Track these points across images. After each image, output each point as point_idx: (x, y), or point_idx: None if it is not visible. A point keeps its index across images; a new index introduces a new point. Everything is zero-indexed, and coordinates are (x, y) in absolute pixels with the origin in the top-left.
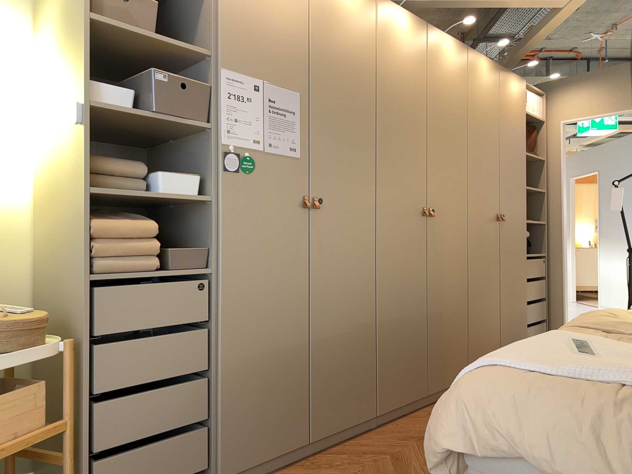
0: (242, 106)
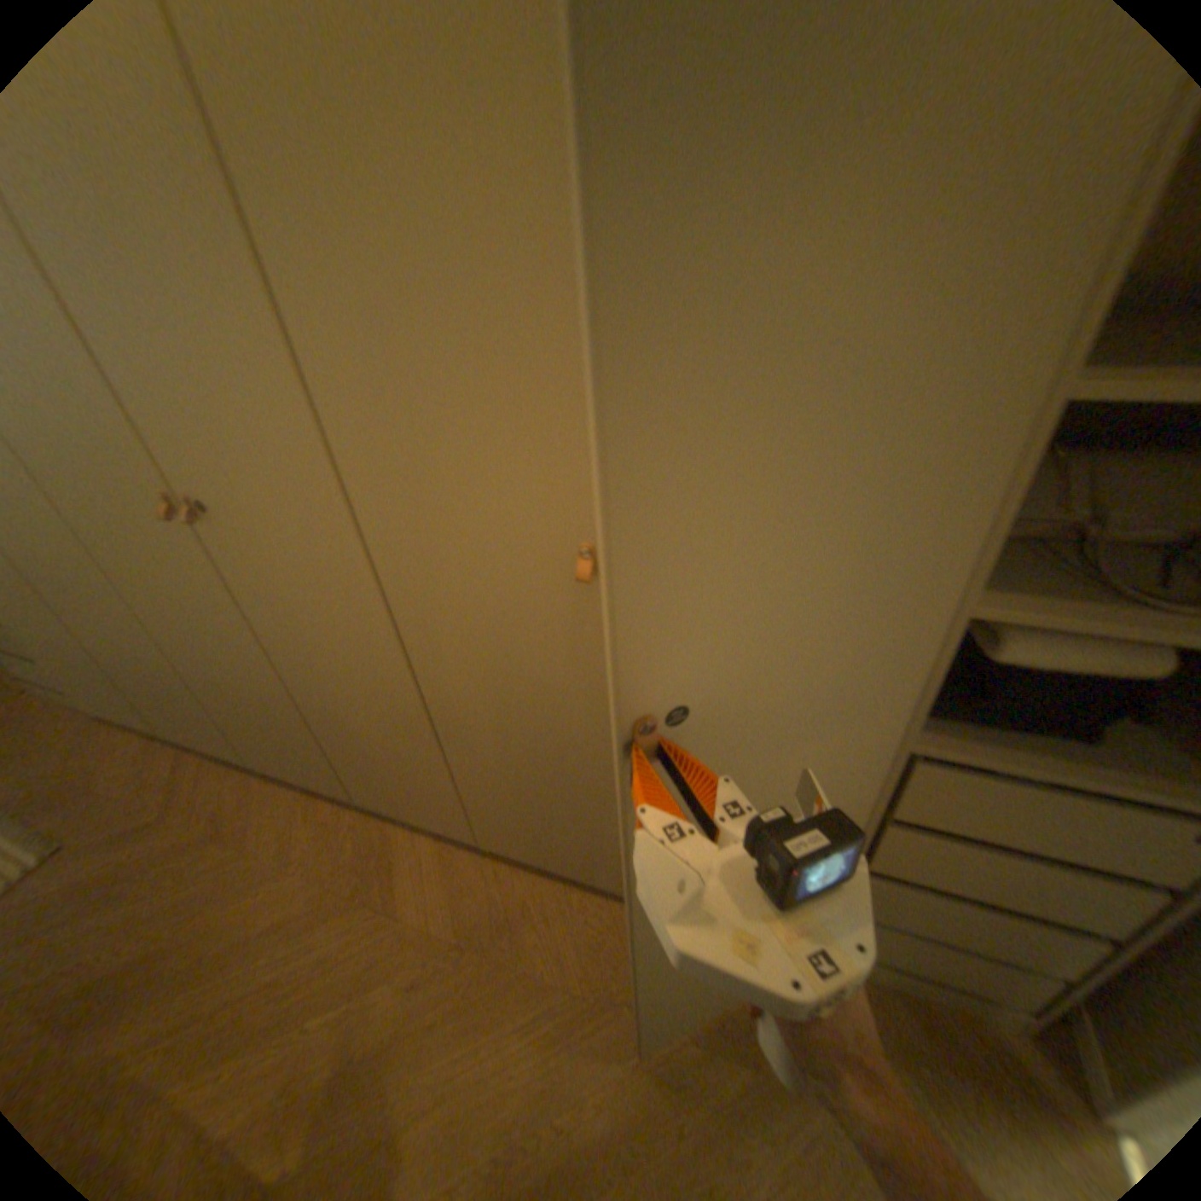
0: None
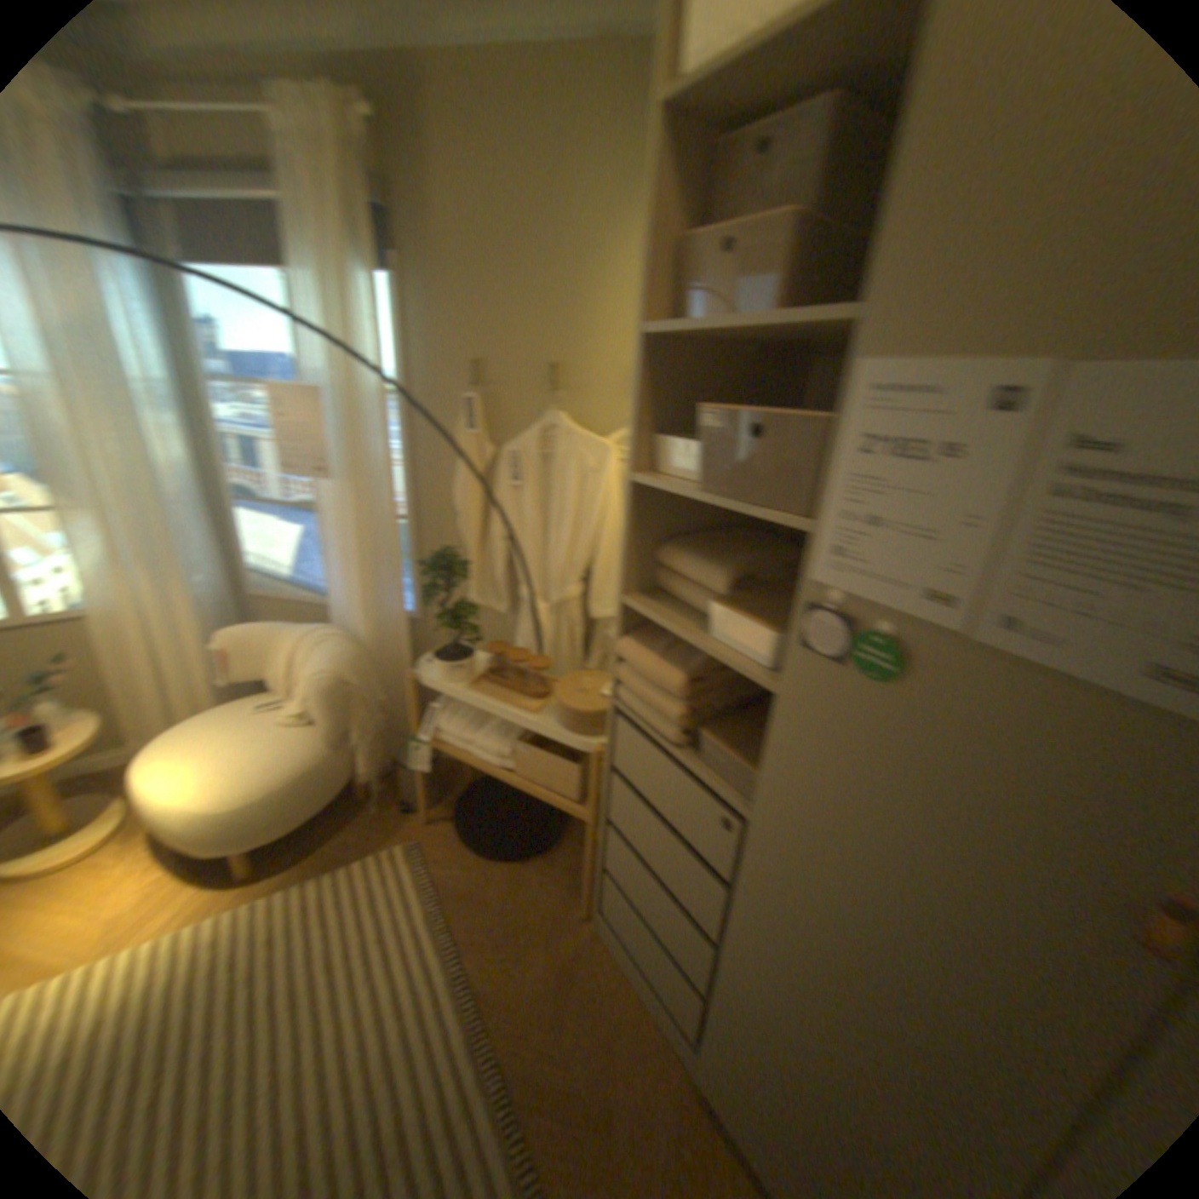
0: (918, 474)
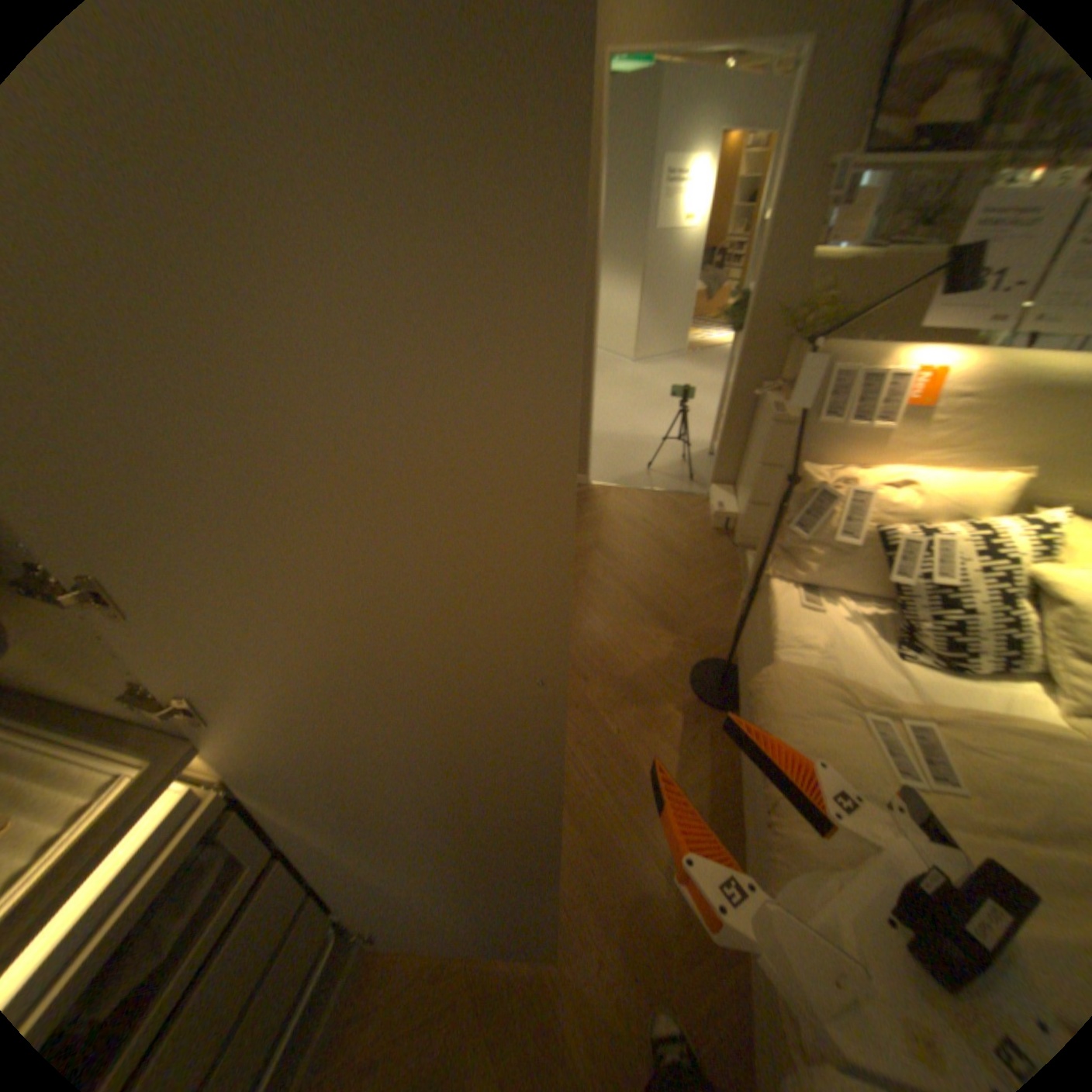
0: None
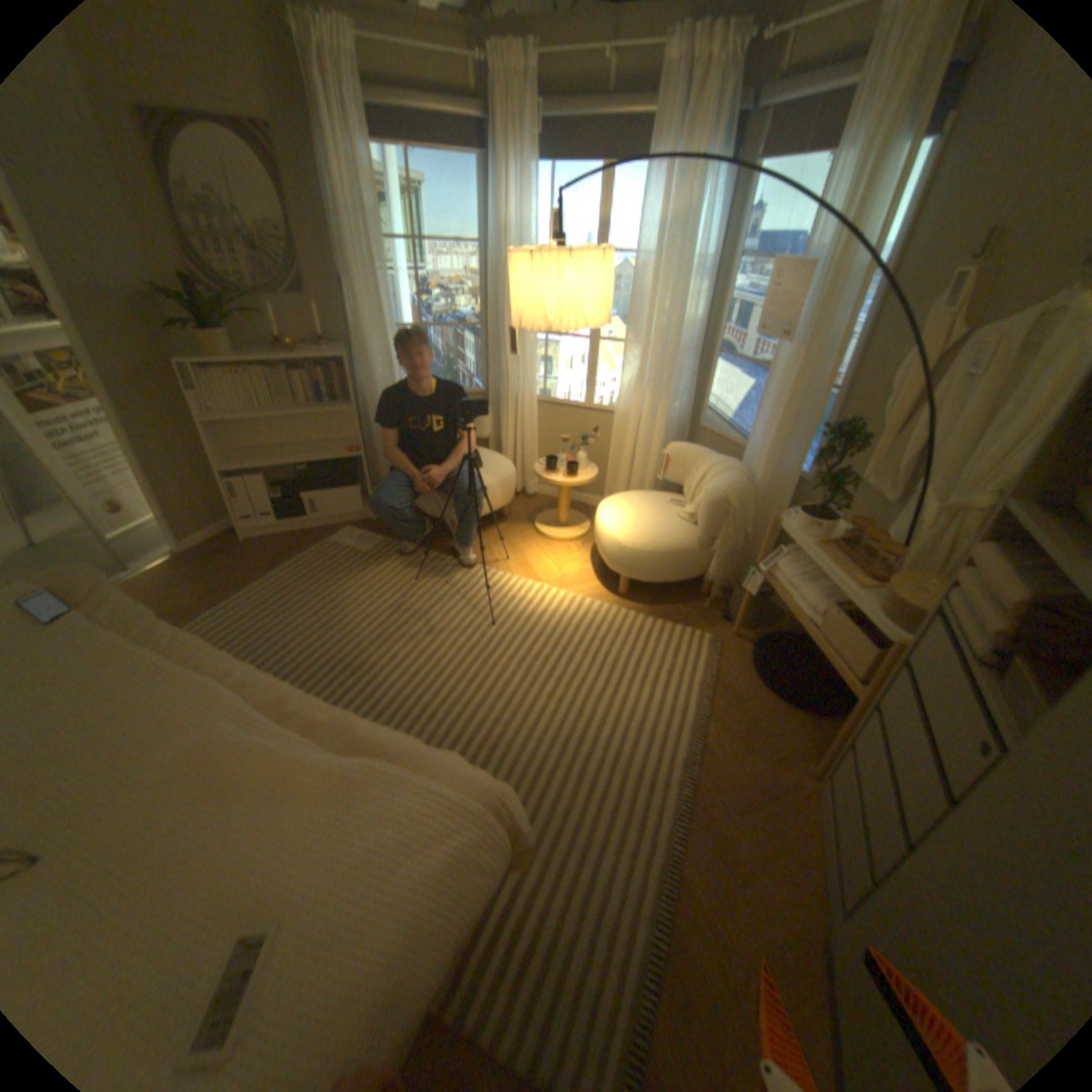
0: None
